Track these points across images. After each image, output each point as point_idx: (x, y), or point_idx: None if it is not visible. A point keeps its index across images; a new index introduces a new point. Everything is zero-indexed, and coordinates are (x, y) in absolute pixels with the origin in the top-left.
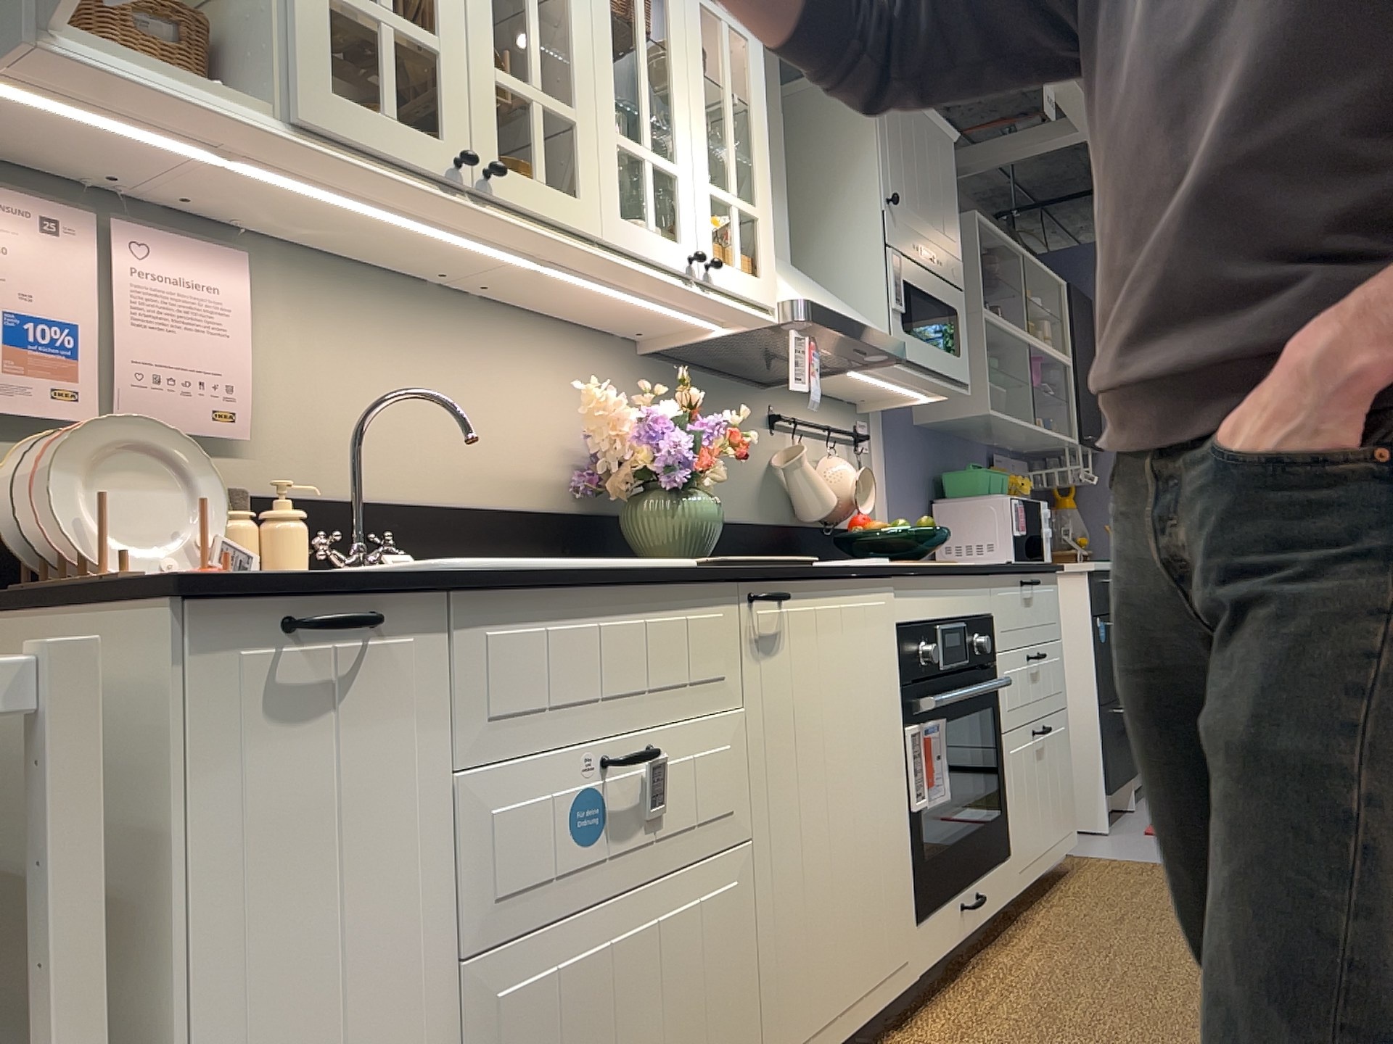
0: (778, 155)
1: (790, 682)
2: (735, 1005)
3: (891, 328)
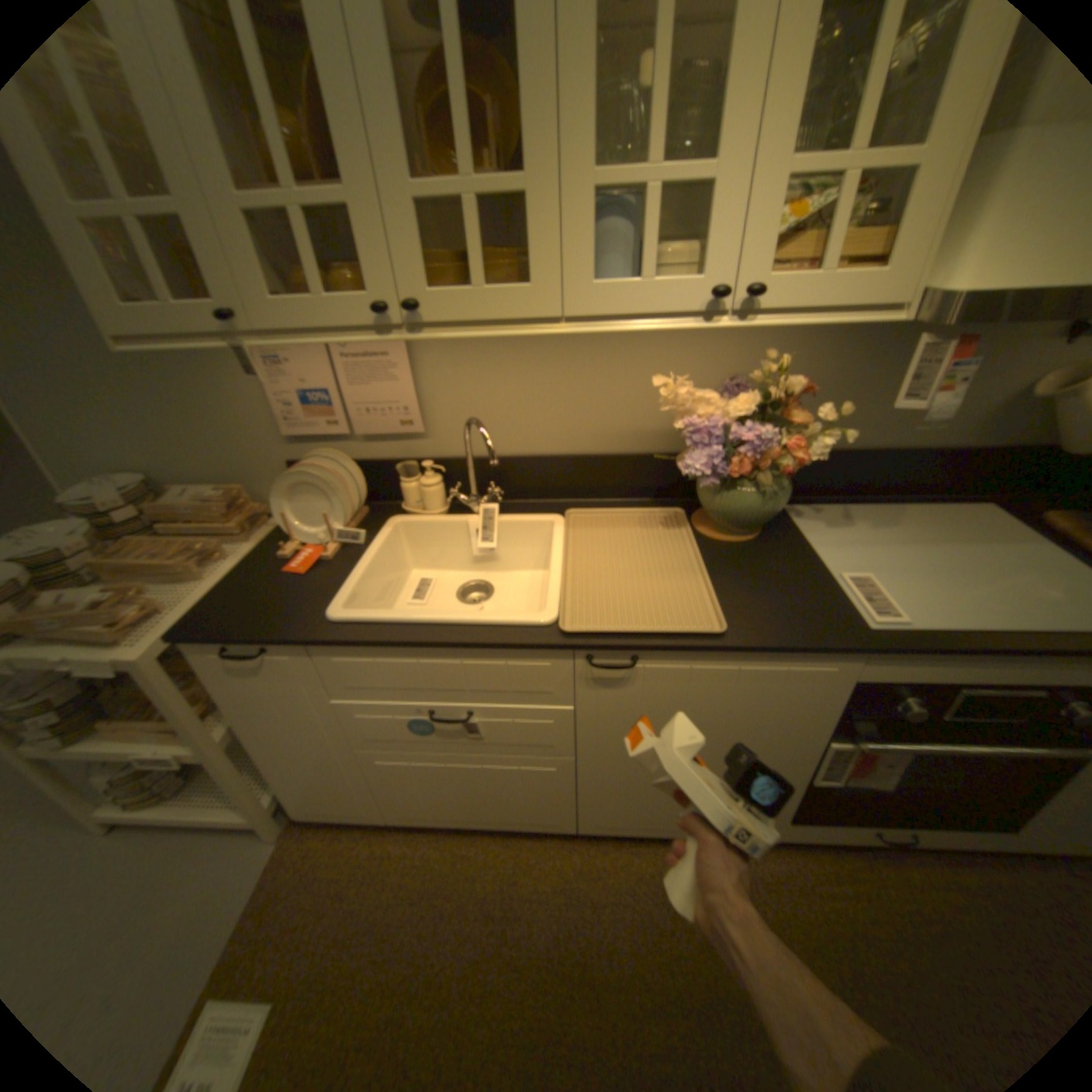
0: None
1: (636, 702)
2: (551, 804)
3: None
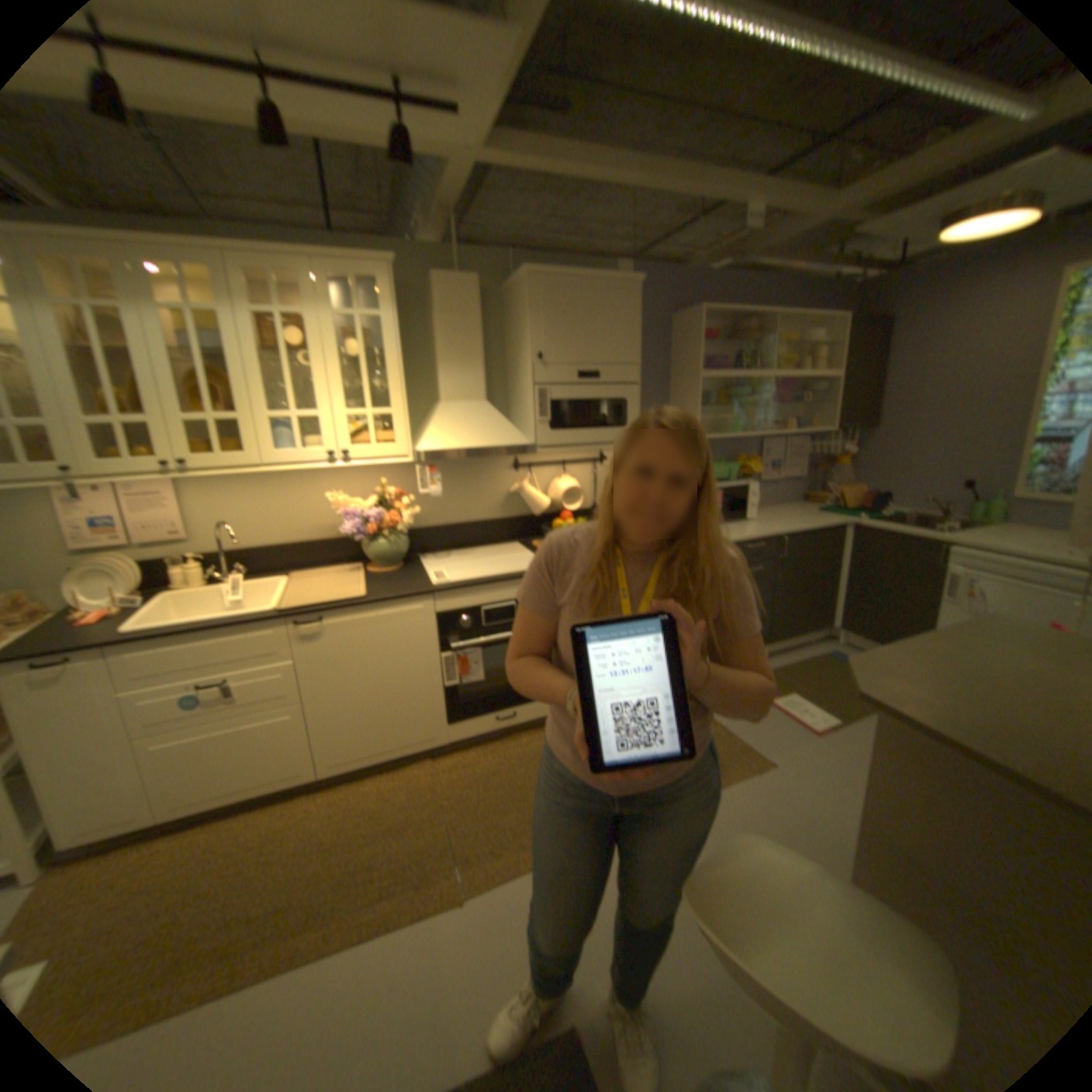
0: (469, 339)
1: (328, 647)
2: (291, 751)
3: (533, 431)
